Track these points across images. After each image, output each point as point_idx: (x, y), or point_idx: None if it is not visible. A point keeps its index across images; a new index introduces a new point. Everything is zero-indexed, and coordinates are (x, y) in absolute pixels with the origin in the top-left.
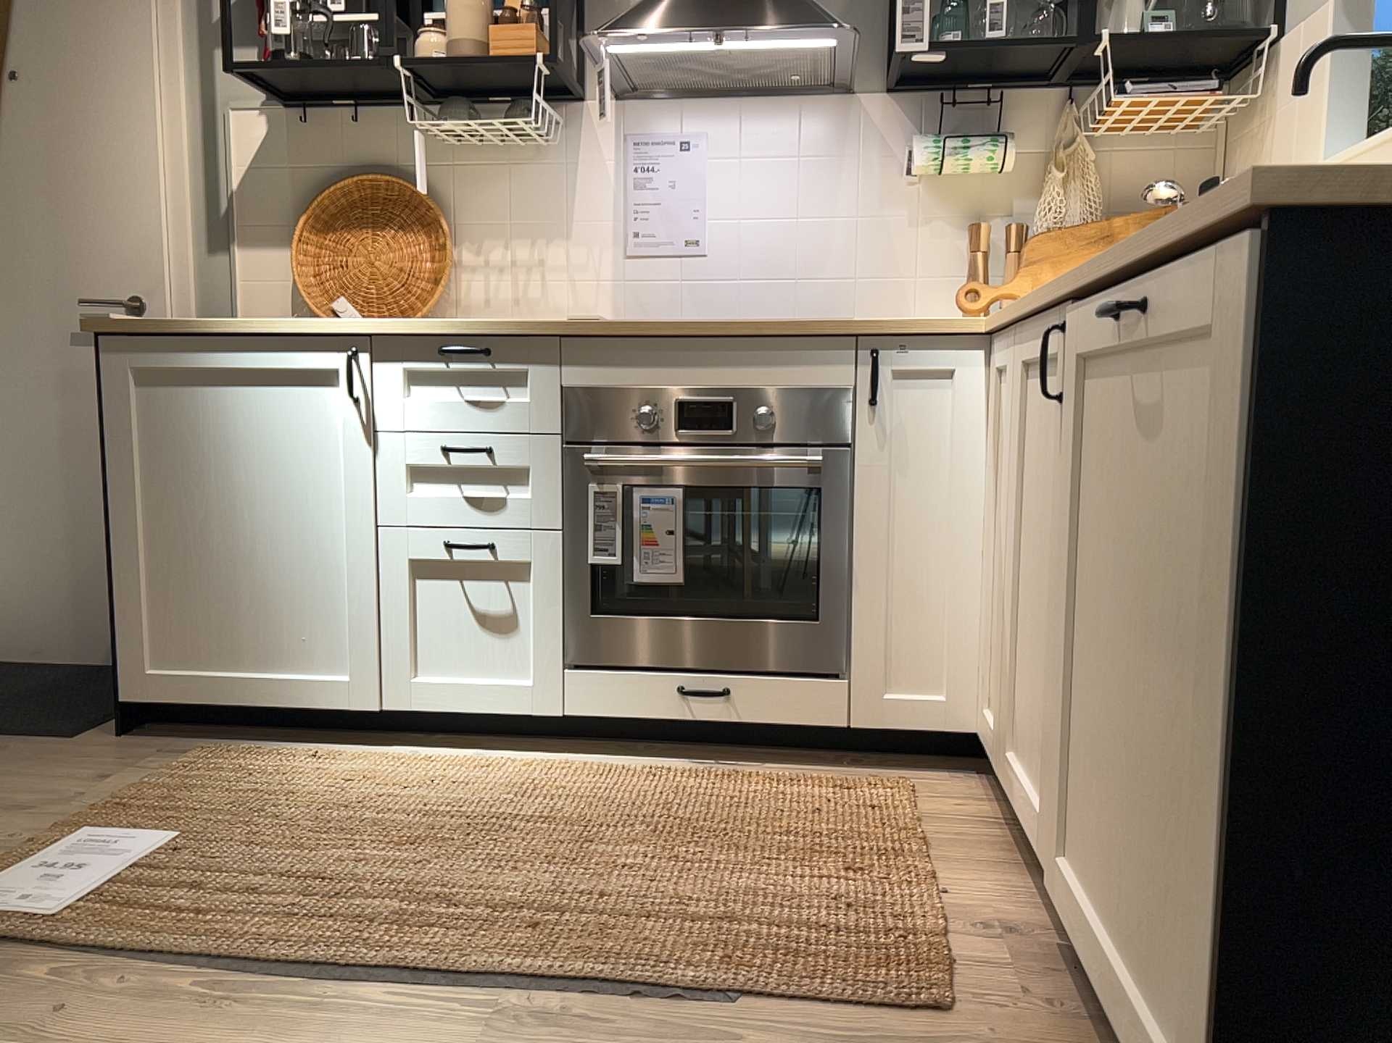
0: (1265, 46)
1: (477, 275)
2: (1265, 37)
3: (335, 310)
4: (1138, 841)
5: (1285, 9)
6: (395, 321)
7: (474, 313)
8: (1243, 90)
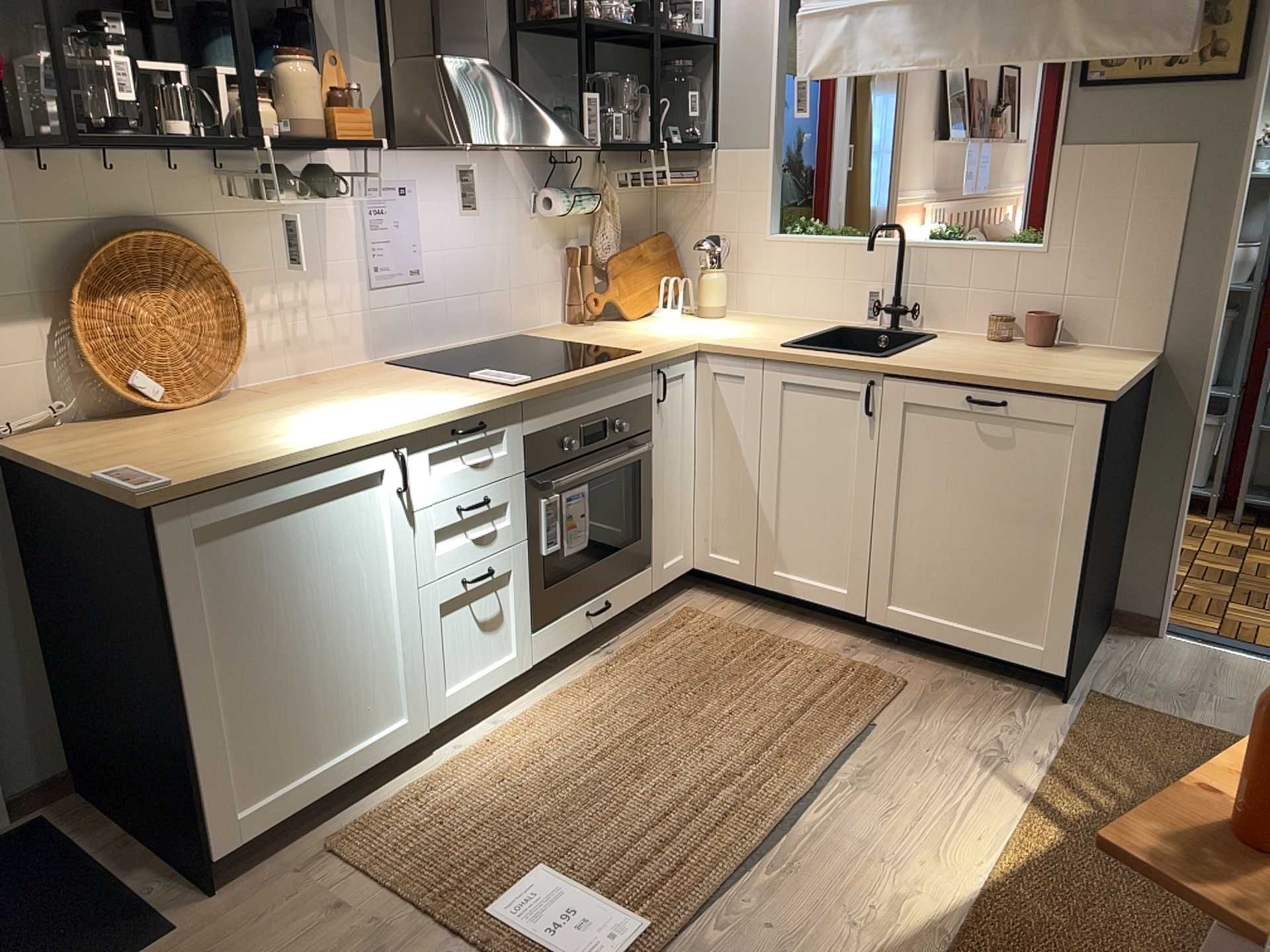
0: (707, 148)
1: (253, 323)
2: (714, 147)
3: (138, 388)
4: (970, 585)
5: (723, 133)
6: (417, 416)
7: (254, 361)
8: (699, 172)
